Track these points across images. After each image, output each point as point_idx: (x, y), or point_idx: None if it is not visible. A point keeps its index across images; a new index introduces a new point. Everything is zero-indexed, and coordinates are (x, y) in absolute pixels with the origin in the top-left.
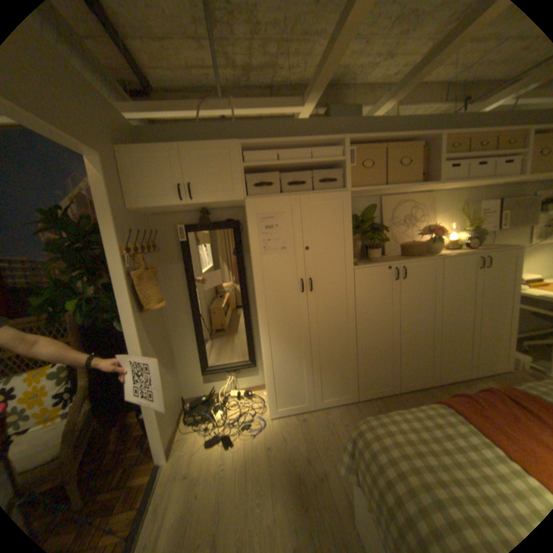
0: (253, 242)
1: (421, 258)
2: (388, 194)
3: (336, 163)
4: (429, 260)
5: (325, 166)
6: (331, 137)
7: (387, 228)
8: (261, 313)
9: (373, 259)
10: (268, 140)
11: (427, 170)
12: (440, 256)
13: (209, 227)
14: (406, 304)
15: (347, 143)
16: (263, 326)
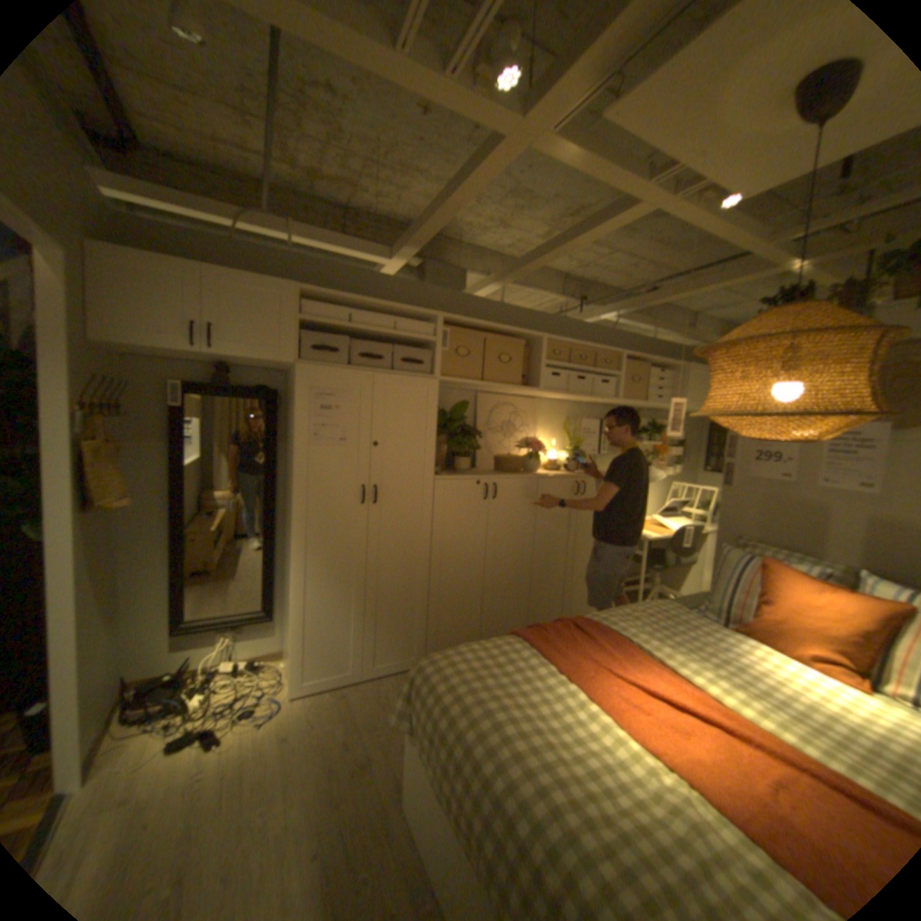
0: (299, 425)
1: (513, 475)
2: (485, 392)
3: (424, 342)
4: (522, 479)
5: (411, 343)
6: (421, 311)
7: (479, 434)
8: (297, 530)
9: (459, 471)
10: (339, 294)
11: (527, 373)
12: (534, 475)
13: (226, 392)
14: (493, 531)
15: (439, 322)
16: (296, 549)
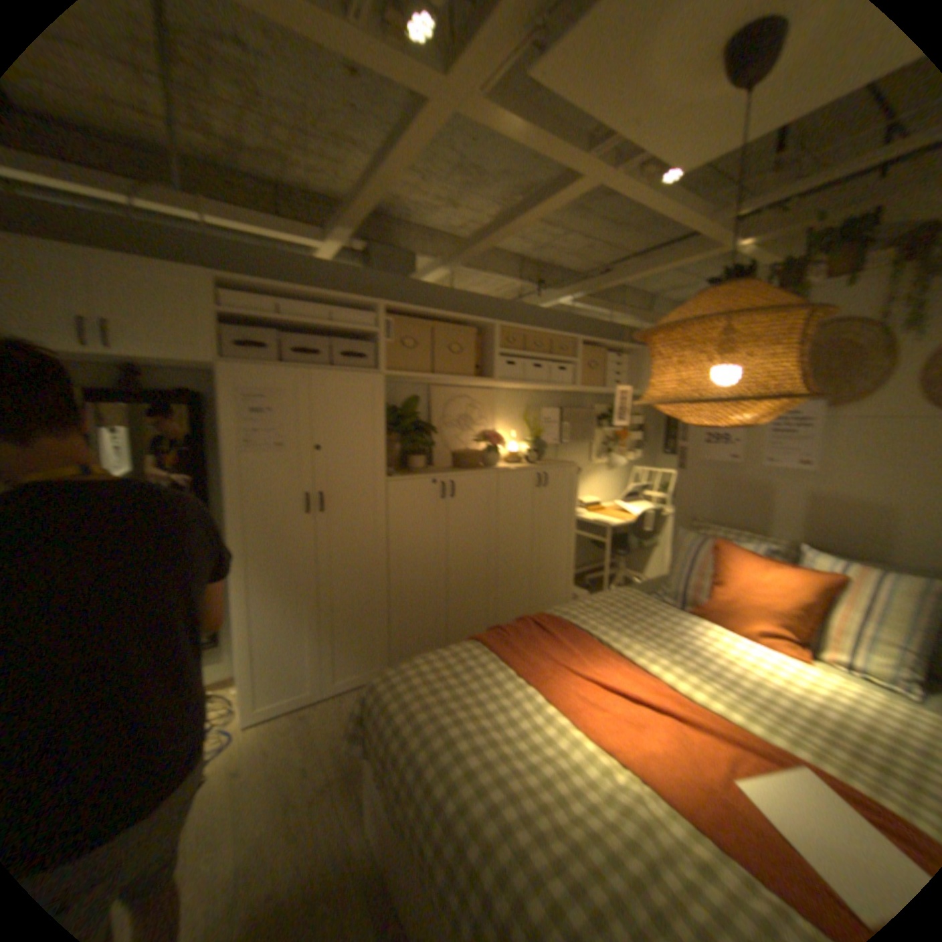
0: (224, 431)
1: (471, 470)
2: (438, 384)
3: (364, 332)
4: (480, 474)
5: (350, 333)
6: (358, 298)
7: (433, 429)
8: (232, 547)
9: (413, 469)
10: (260, 280)
11: (481, 362)
12: (493, 469)
13: (134, 396)
14: (453, 530)
15: (379, 310)
16: (233, 567)
